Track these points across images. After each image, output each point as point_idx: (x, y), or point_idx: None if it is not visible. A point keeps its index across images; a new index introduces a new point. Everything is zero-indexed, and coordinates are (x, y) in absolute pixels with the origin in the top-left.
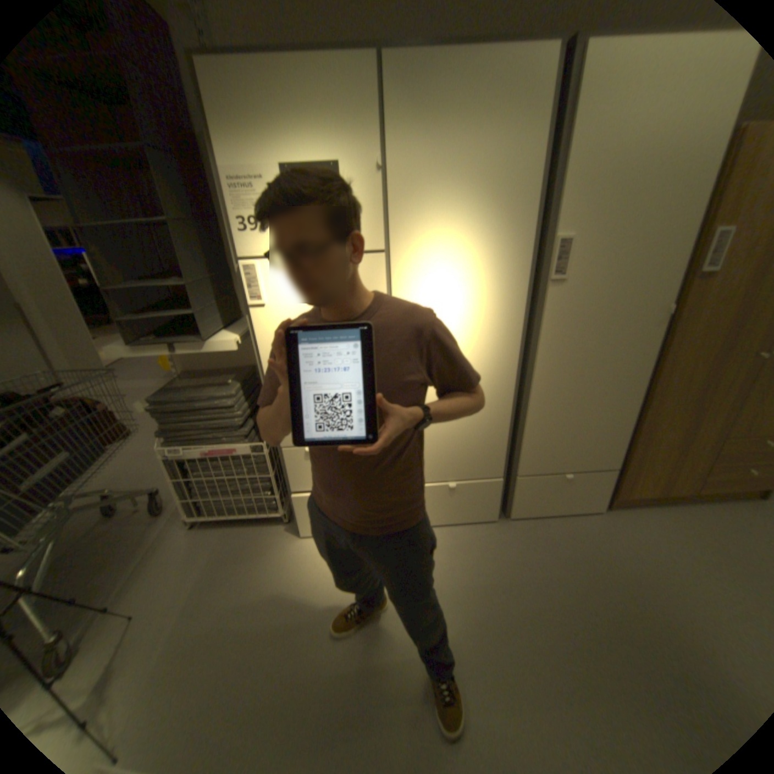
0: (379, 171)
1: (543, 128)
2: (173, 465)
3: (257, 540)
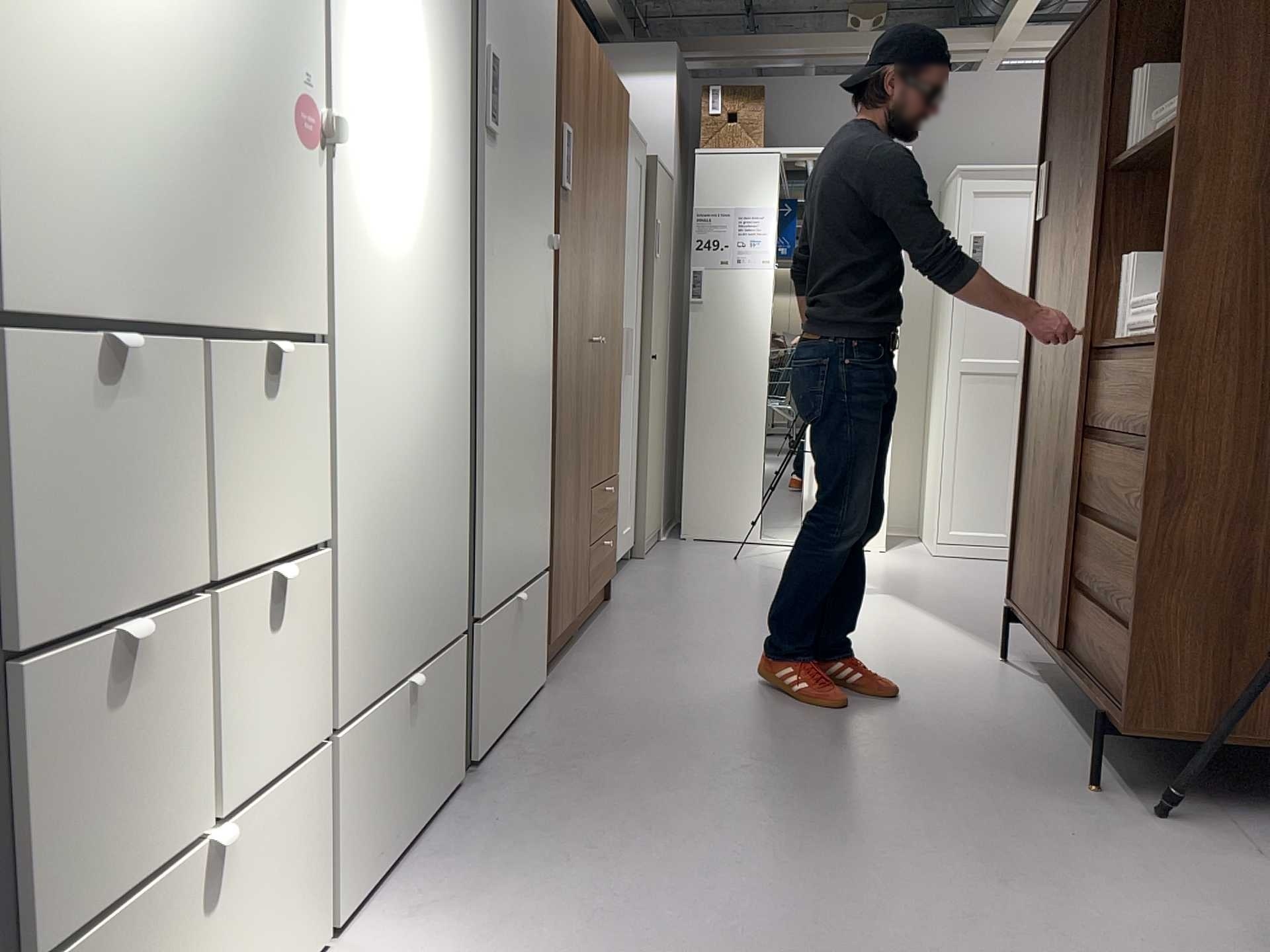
0: None
1: None
2: None
3: None
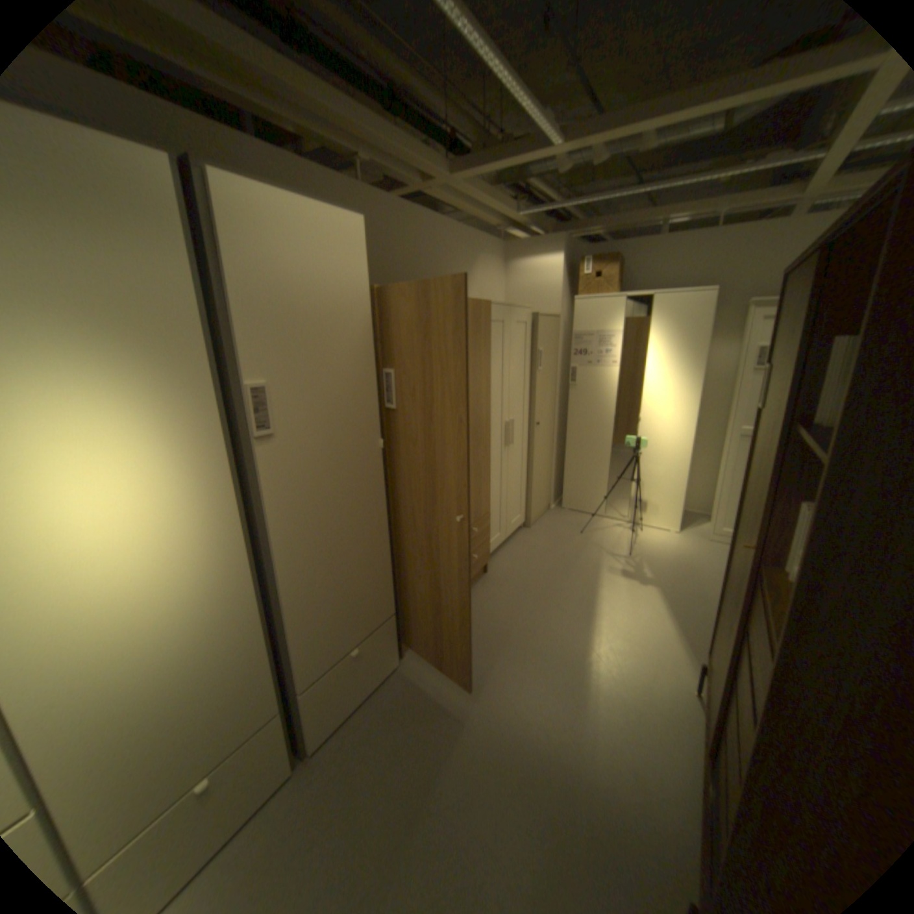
0: None
1: (179, 253)
2: None
3: None
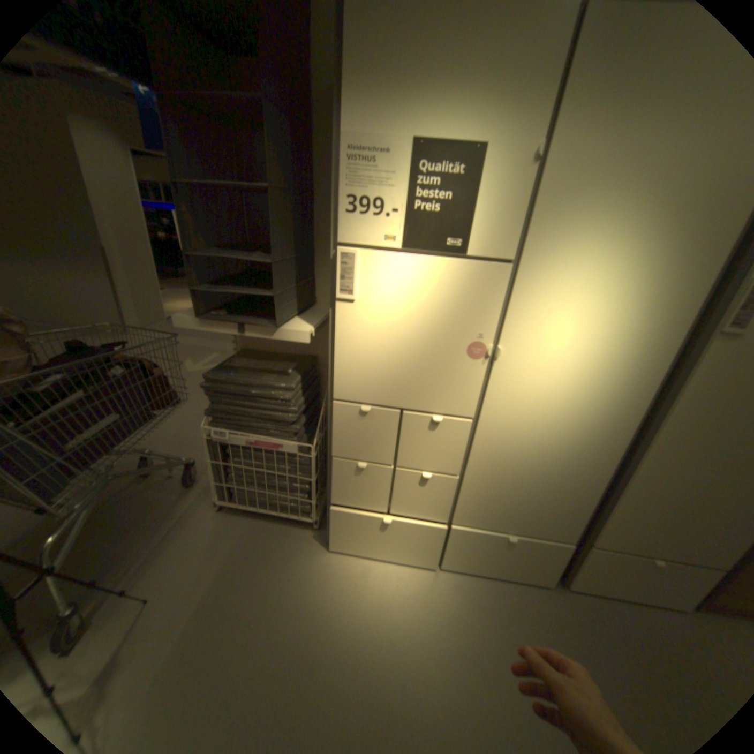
0: (537, 162)
1: None
2: (216, 446)
3: (284, 542)
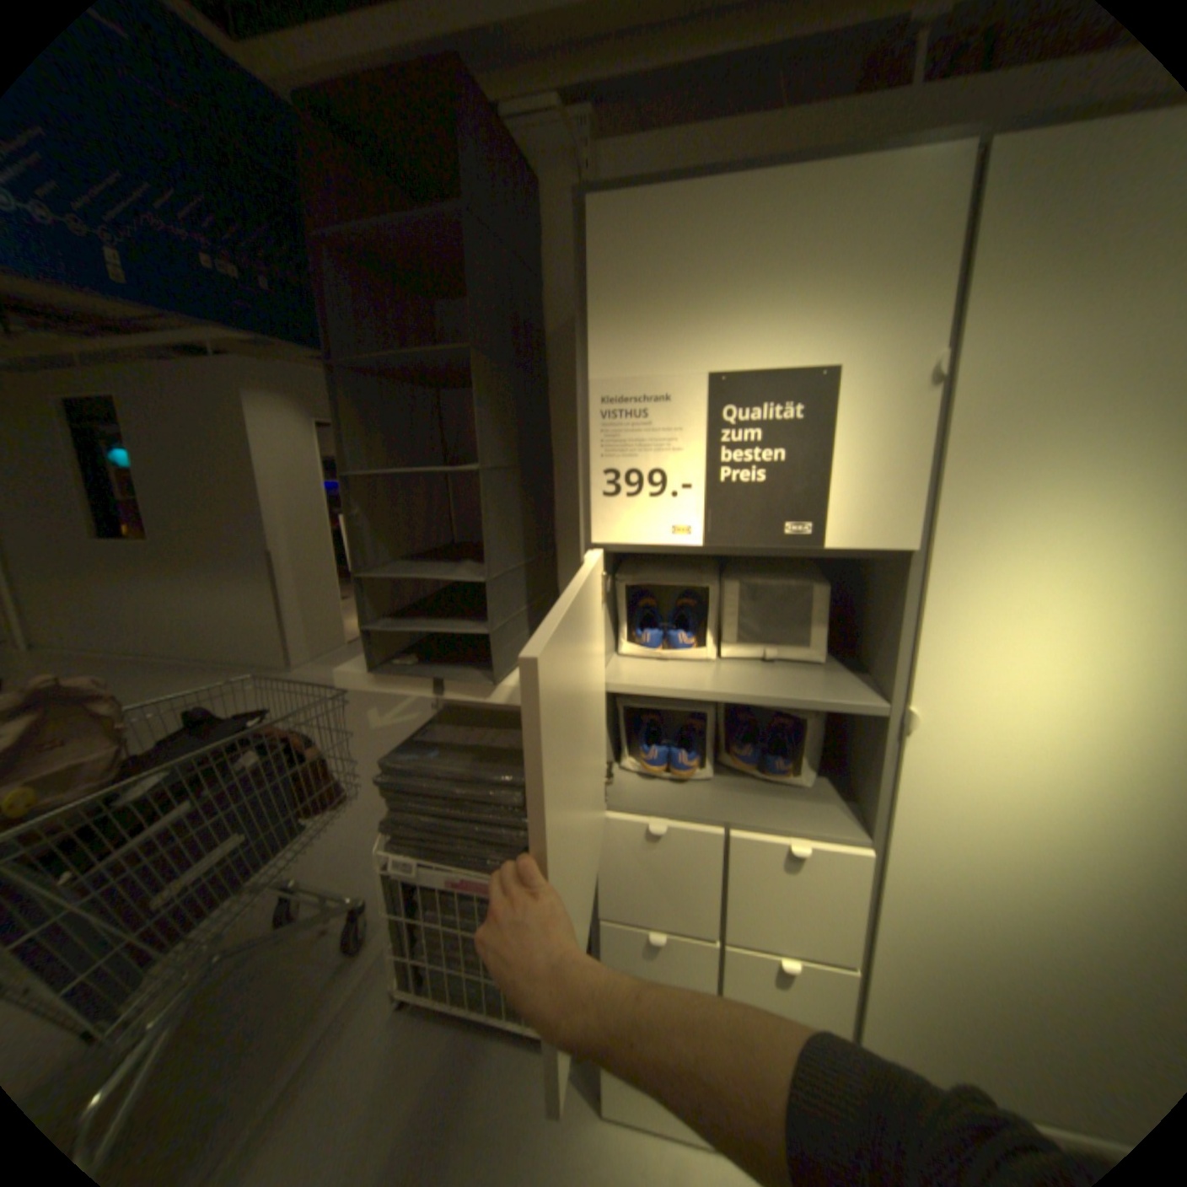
0: (938, 385)
1: None
2: (396, 888)
3: (514, 1091)
